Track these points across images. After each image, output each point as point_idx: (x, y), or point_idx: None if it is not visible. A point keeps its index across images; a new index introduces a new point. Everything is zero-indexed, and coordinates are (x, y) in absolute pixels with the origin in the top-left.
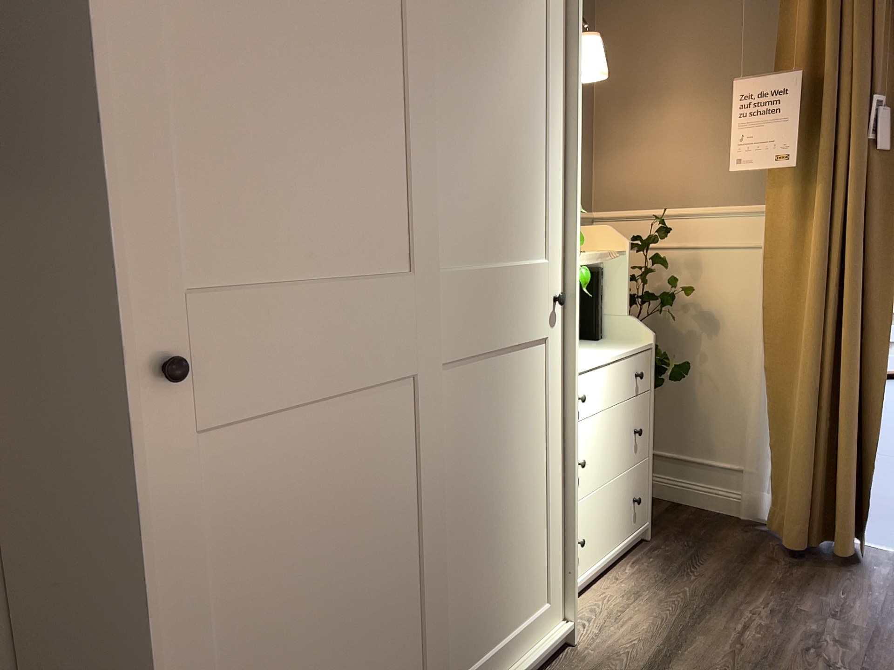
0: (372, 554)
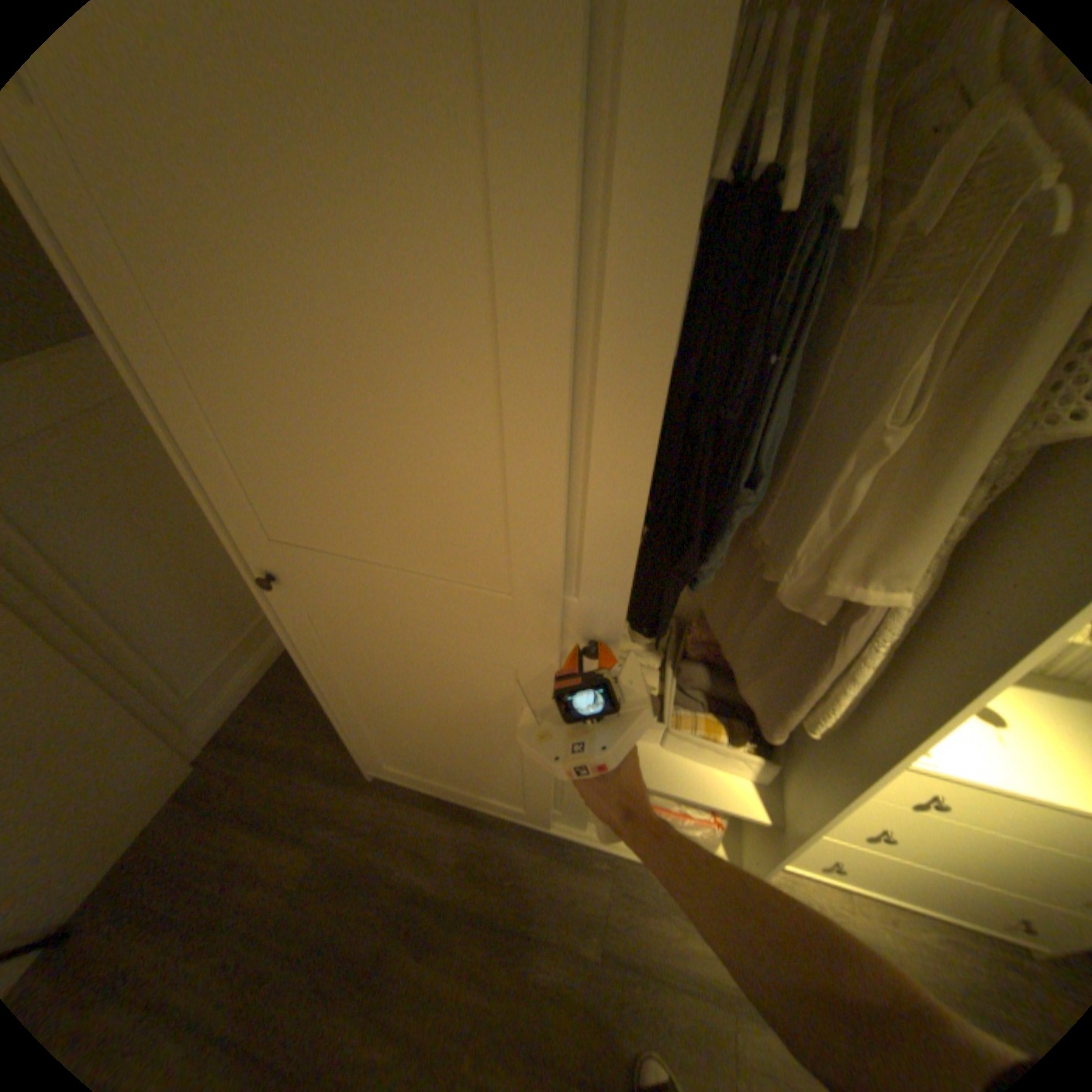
0: (455, 733)
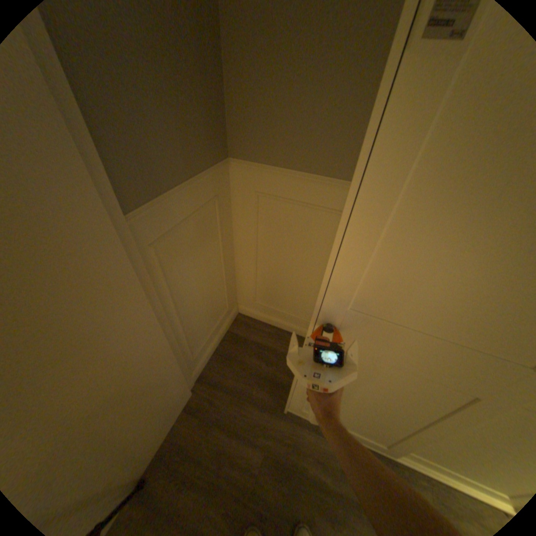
0: (381, 411)
